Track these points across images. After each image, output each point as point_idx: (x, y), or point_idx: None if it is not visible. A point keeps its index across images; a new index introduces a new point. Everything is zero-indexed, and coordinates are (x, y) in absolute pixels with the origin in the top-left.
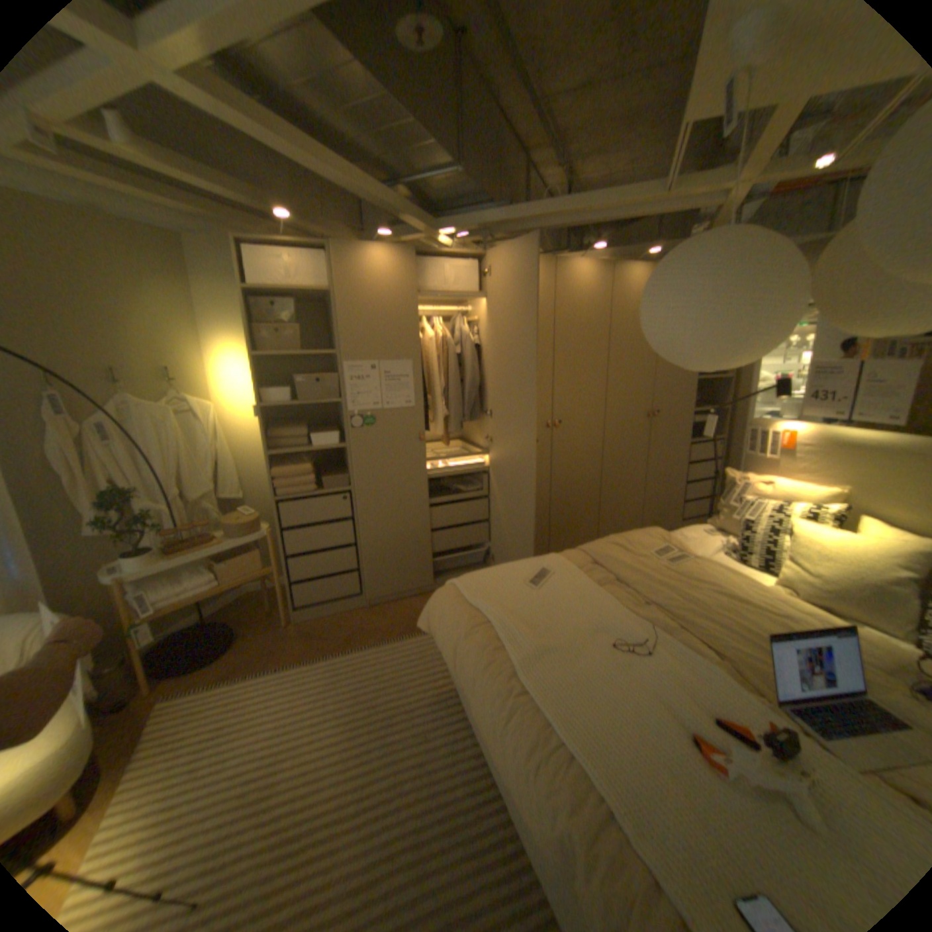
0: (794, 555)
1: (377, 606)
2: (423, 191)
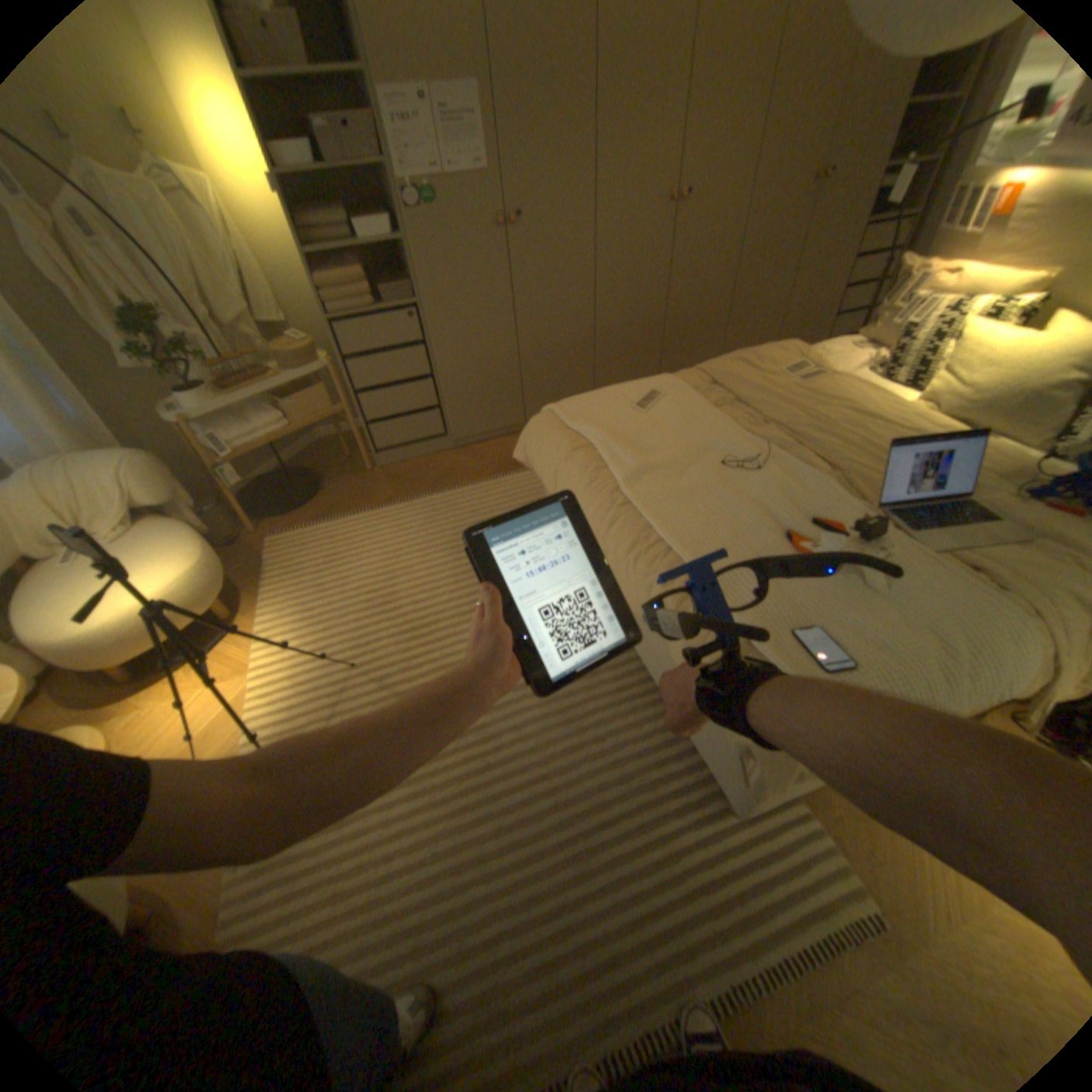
0: (949, 362)
1: (463, 447)
2: None
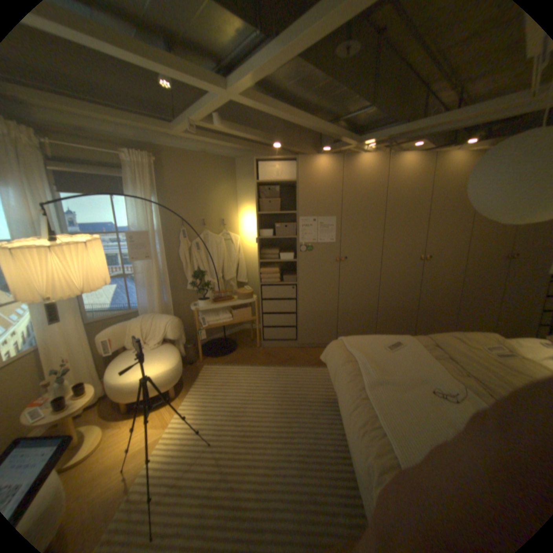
0: None
1: (303, 348)
2: (352, 122)
